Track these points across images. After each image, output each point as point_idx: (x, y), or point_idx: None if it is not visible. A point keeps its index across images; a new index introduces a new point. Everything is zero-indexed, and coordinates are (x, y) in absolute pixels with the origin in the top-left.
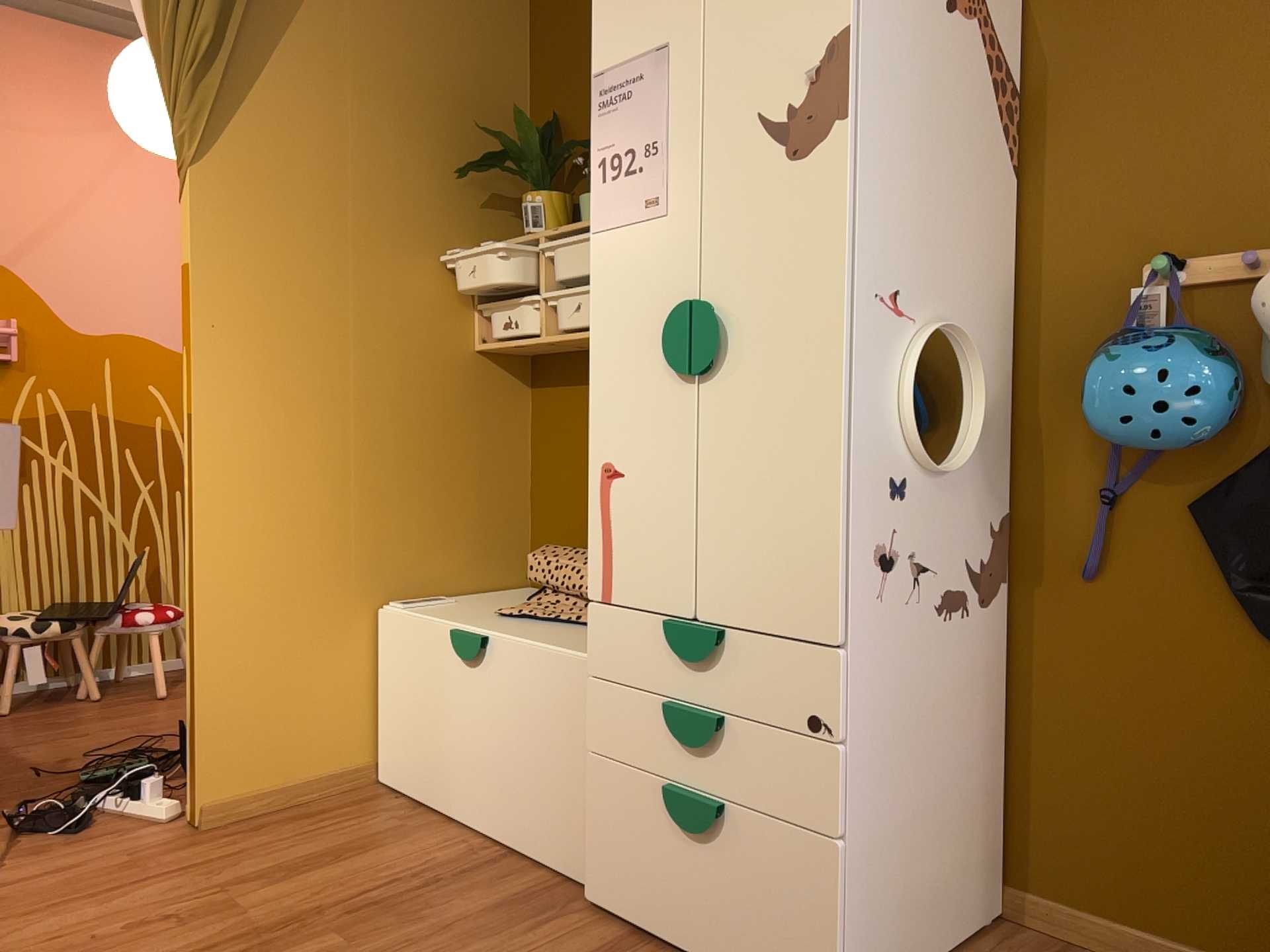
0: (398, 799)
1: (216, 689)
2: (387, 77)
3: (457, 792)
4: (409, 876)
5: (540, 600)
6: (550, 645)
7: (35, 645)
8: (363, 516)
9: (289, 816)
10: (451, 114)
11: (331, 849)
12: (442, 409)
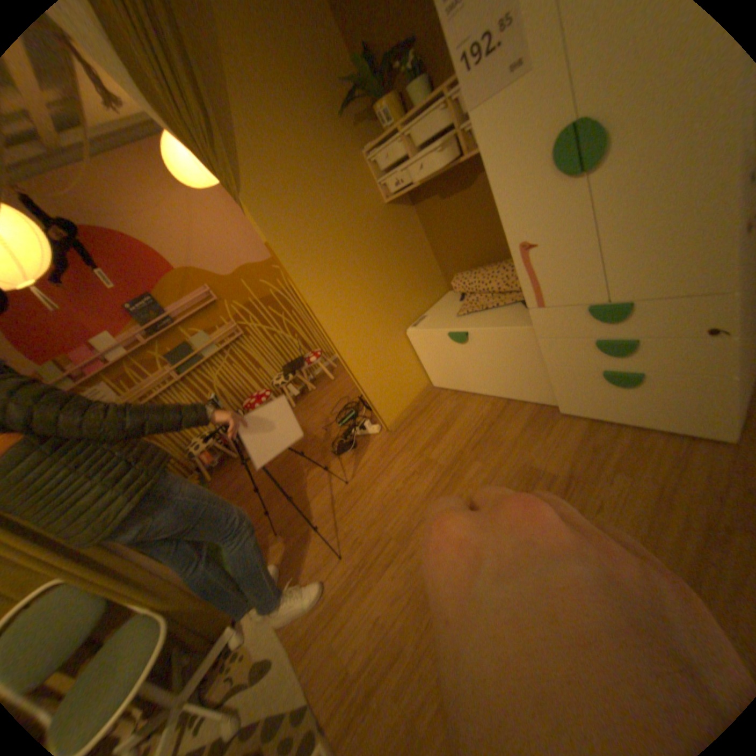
0: (447, 390)
1: (372, 389)
2: (278, 76)
3: (474, 383)
4: (480, 423)
5: (468, 298)
6: (502, 324)
7: (288, 383)
8: (383, 301)
9: (416, 413)
10: (315, 77)
11: (442, 422)
12: (386, 238)
